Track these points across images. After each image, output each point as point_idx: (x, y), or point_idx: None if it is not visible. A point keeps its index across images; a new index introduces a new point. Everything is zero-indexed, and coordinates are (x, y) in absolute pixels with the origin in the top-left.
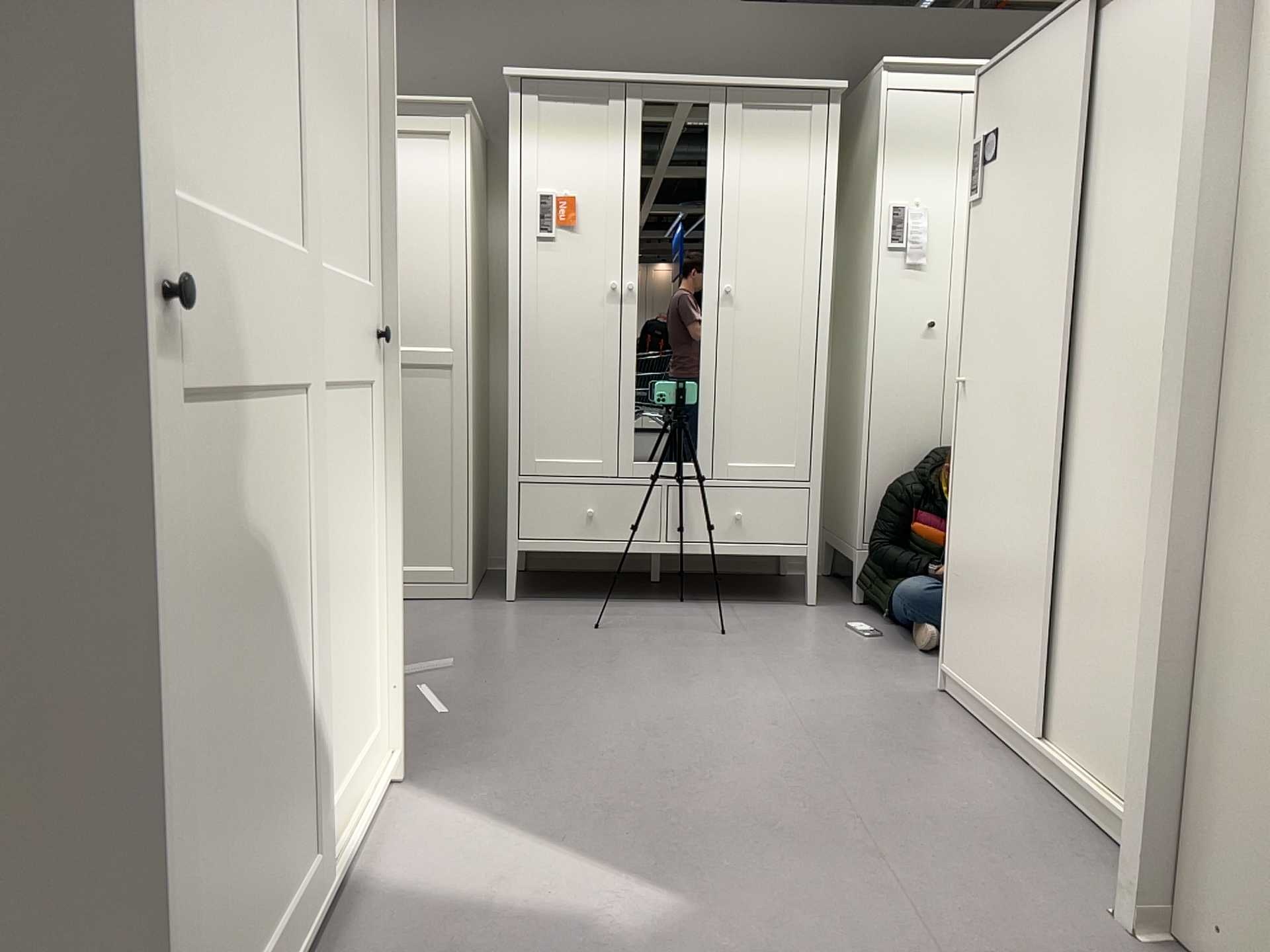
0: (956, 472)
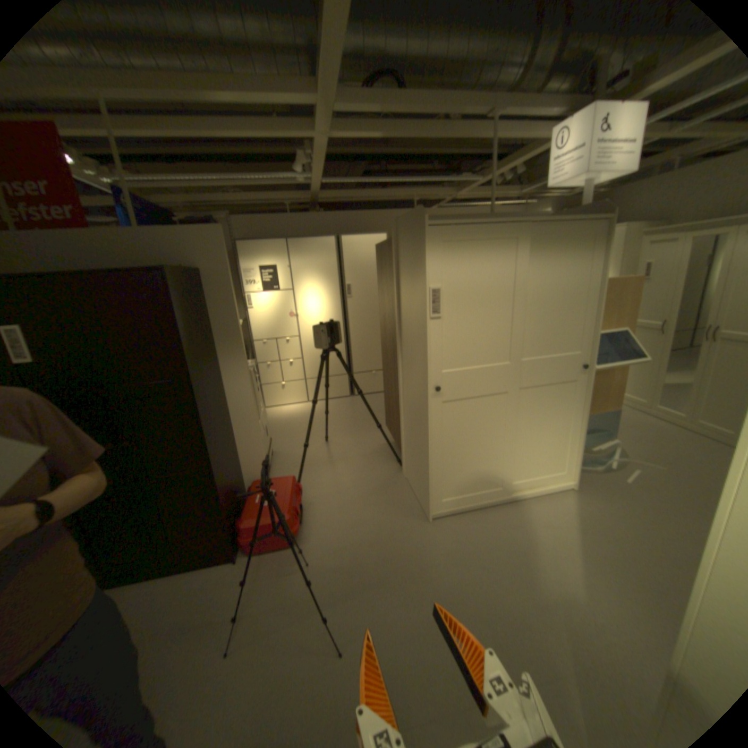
0: None
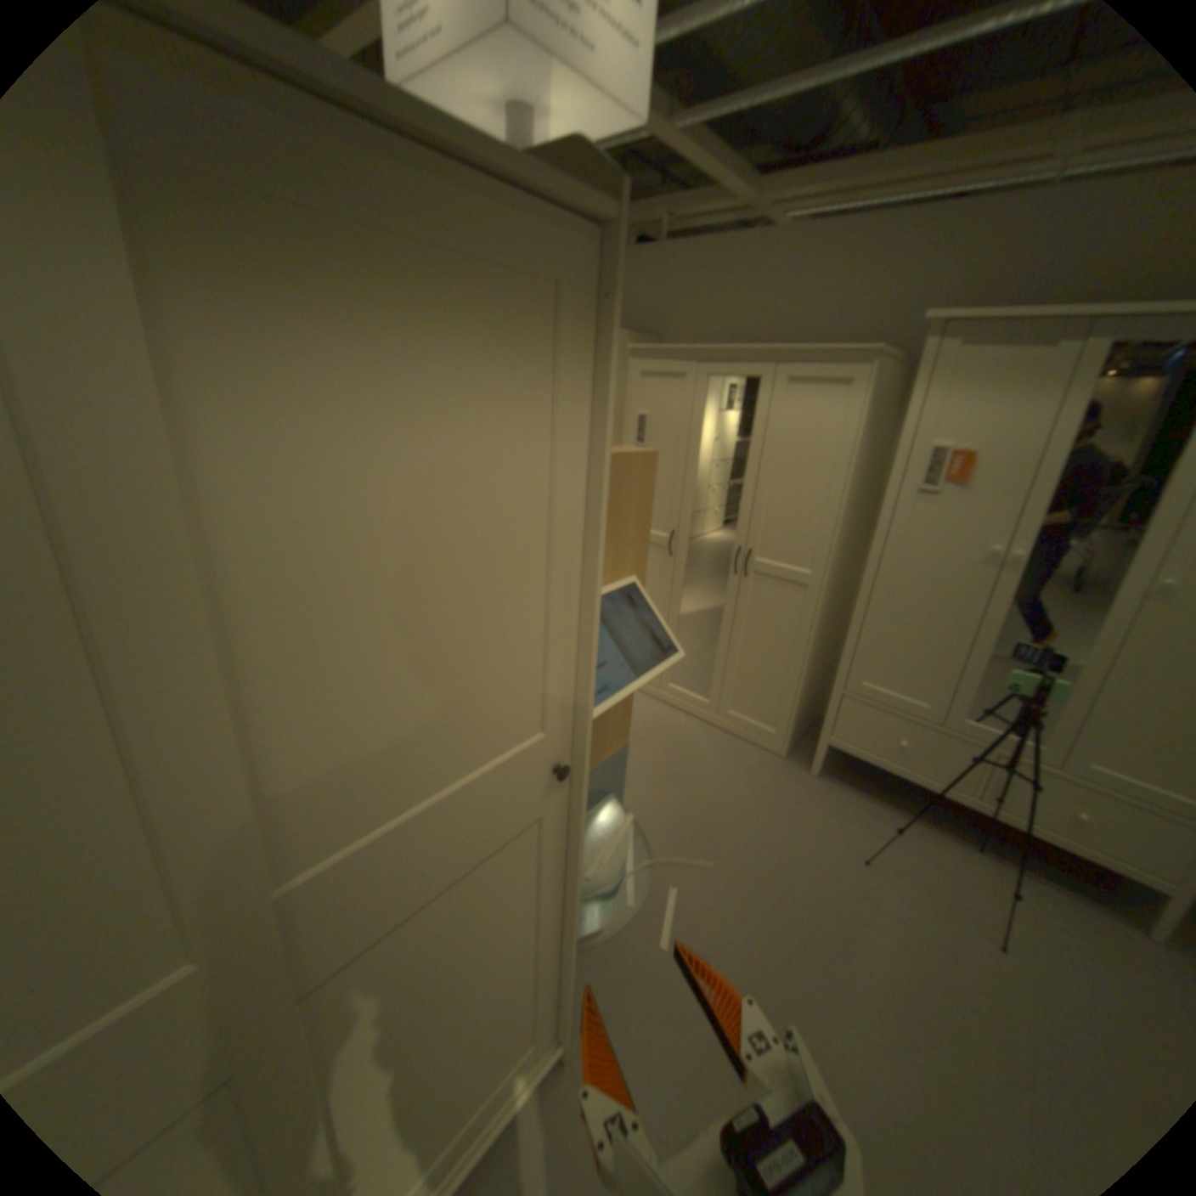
0: None
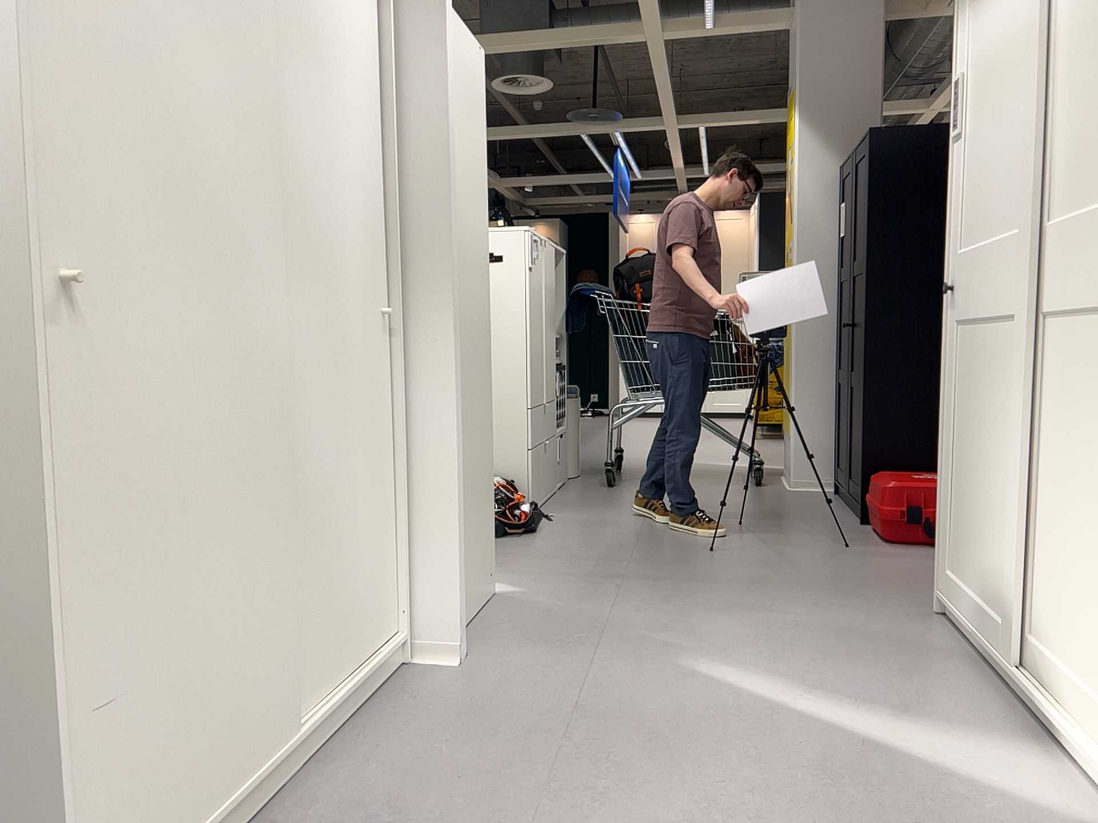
0: (62, 490)
